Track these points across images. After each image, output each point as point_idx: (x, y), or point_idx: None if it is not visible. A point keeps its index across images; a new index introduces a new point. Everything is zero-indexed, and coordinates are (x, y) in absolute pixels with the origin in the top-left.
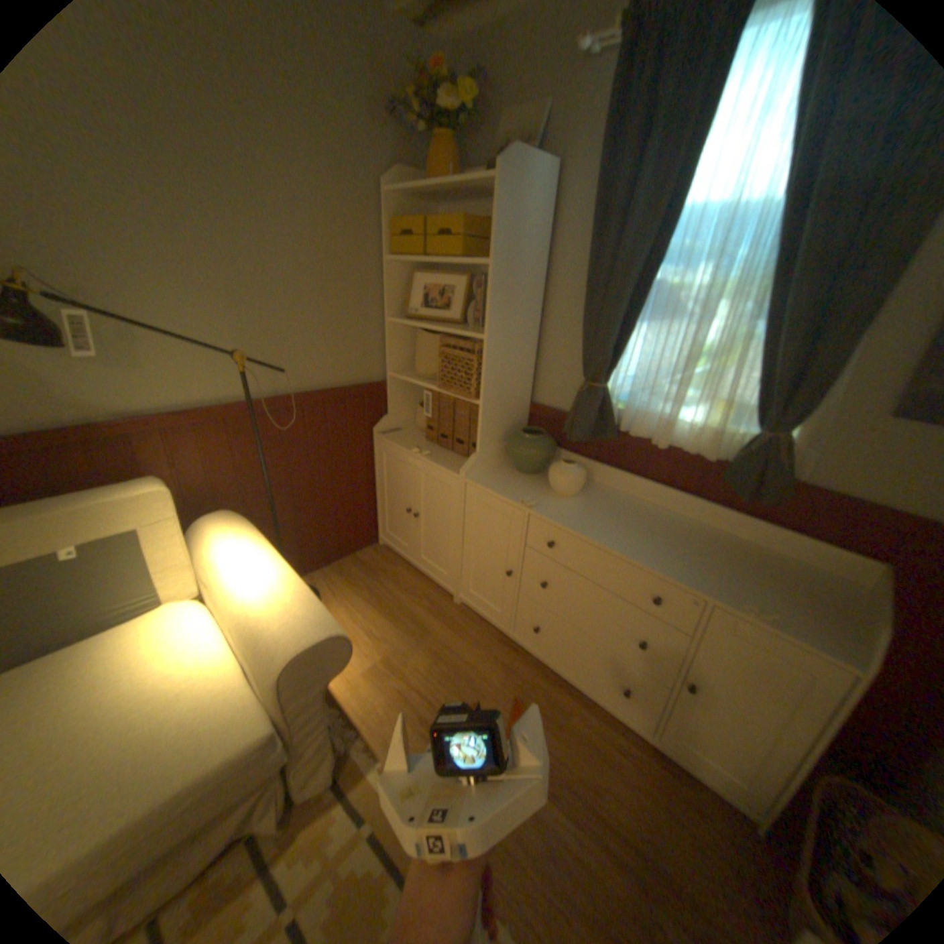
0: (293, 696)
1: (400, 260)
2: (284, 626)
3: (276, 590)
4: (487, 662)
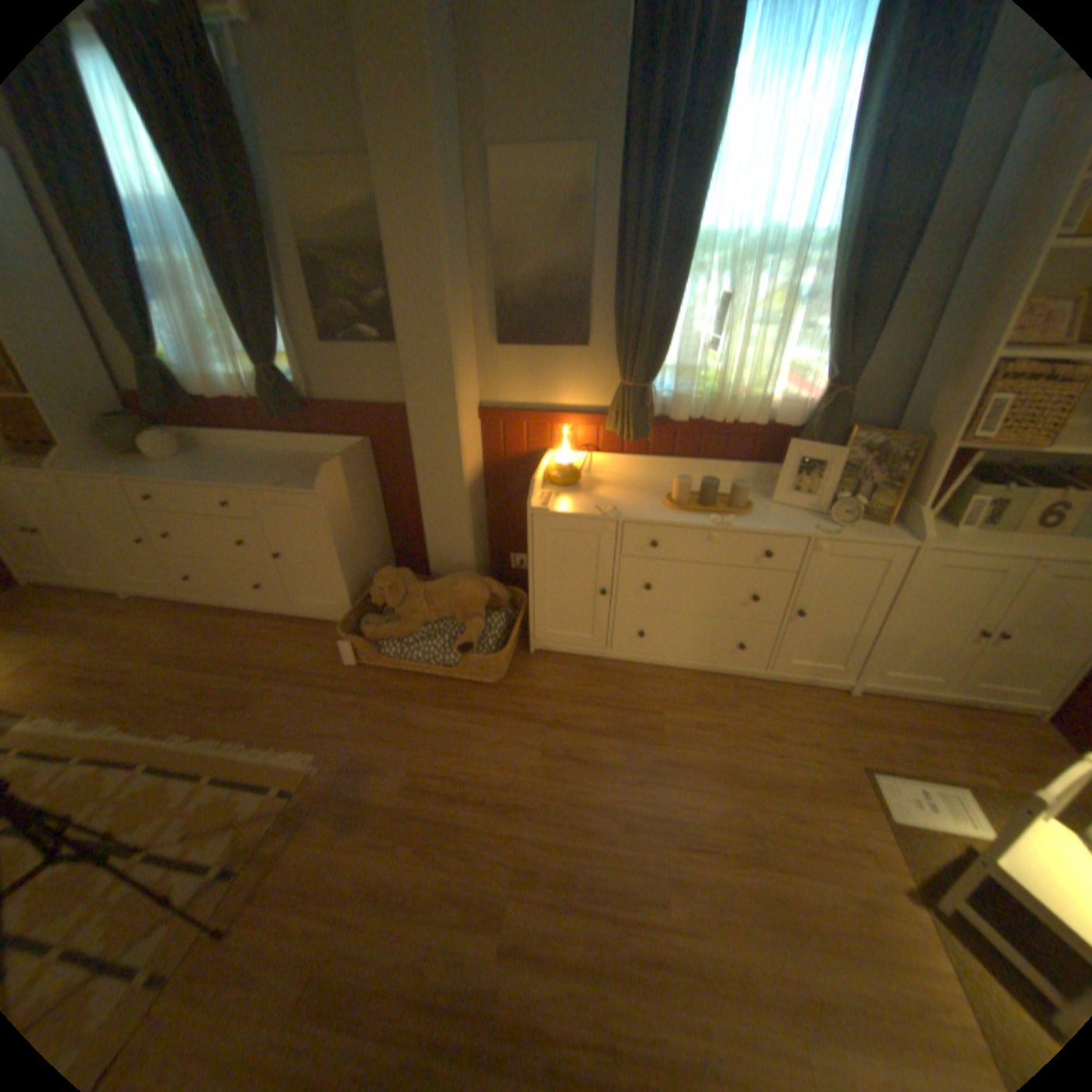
0: None
1: None
2: None
3: None
4: (154, 625)
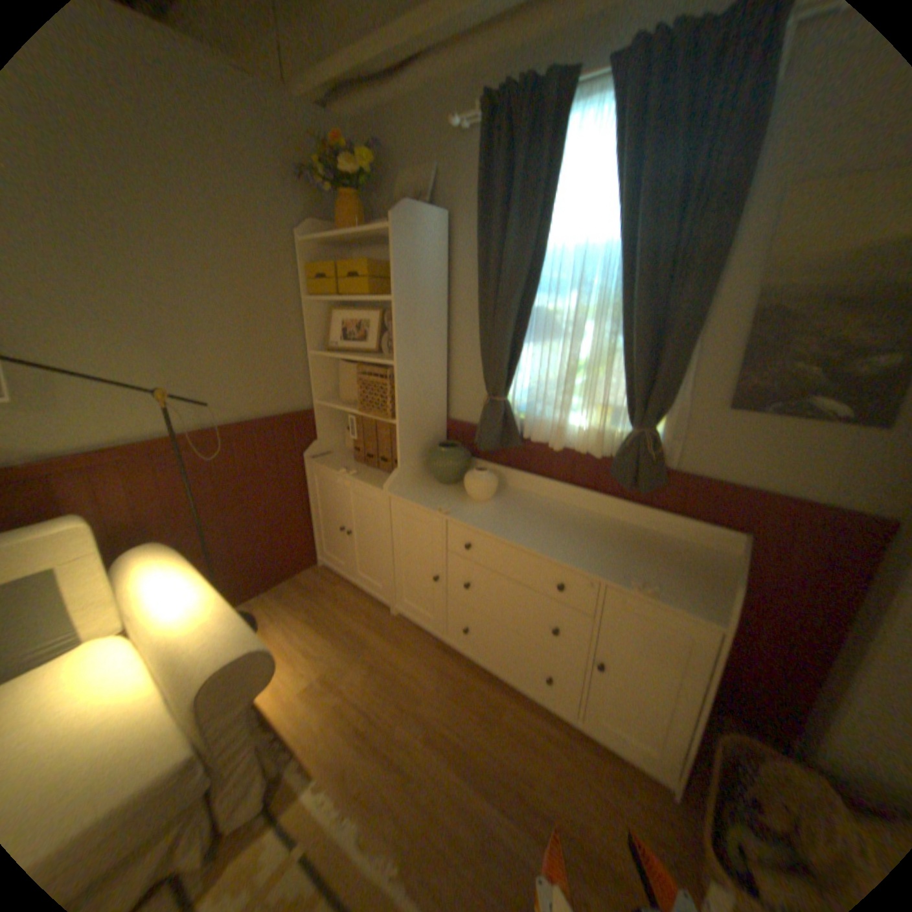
0: (212, 717)
1: (318, 300)
2: (202, 648)
3: (196, 615)
4: (422, 669)
